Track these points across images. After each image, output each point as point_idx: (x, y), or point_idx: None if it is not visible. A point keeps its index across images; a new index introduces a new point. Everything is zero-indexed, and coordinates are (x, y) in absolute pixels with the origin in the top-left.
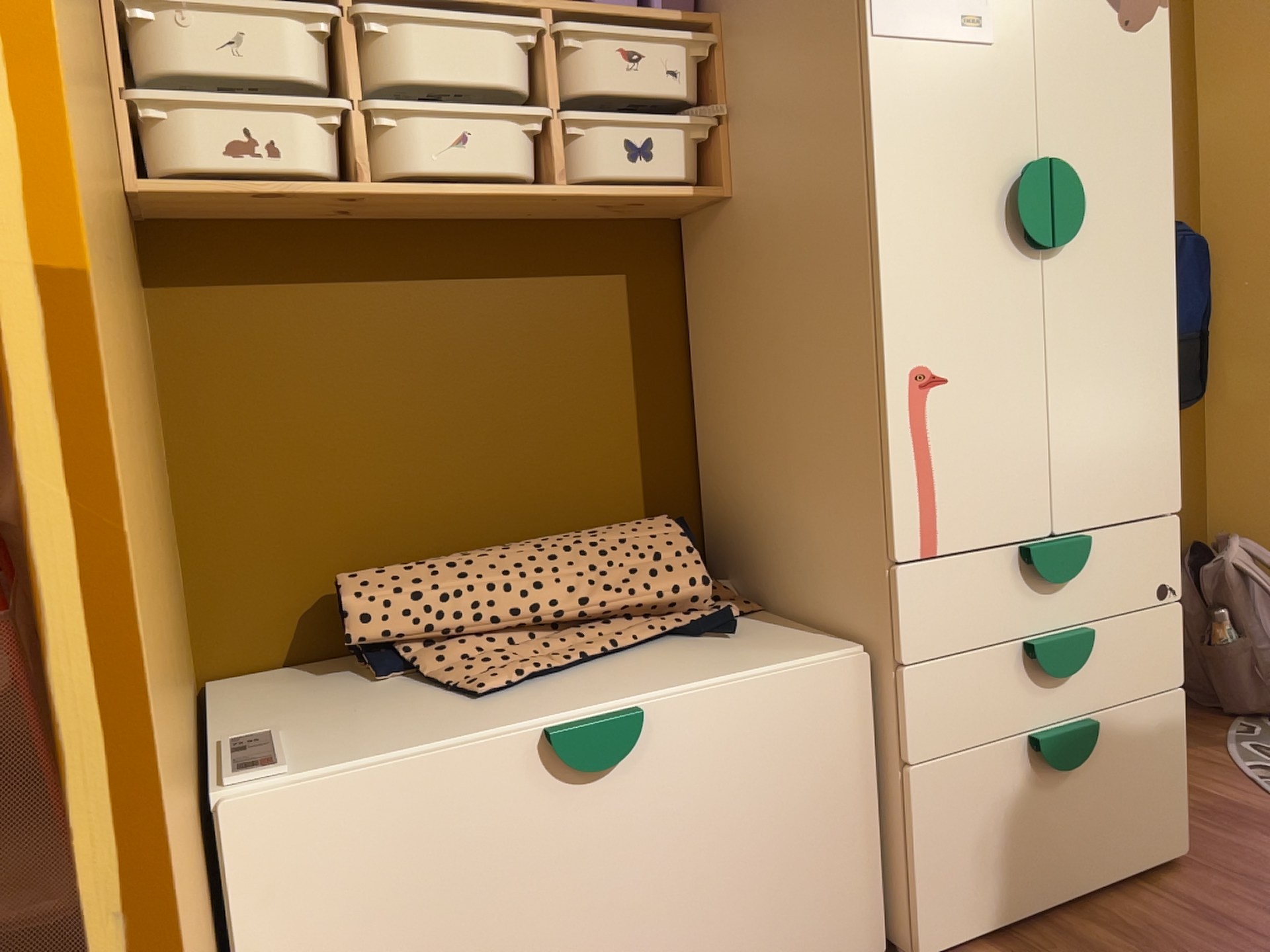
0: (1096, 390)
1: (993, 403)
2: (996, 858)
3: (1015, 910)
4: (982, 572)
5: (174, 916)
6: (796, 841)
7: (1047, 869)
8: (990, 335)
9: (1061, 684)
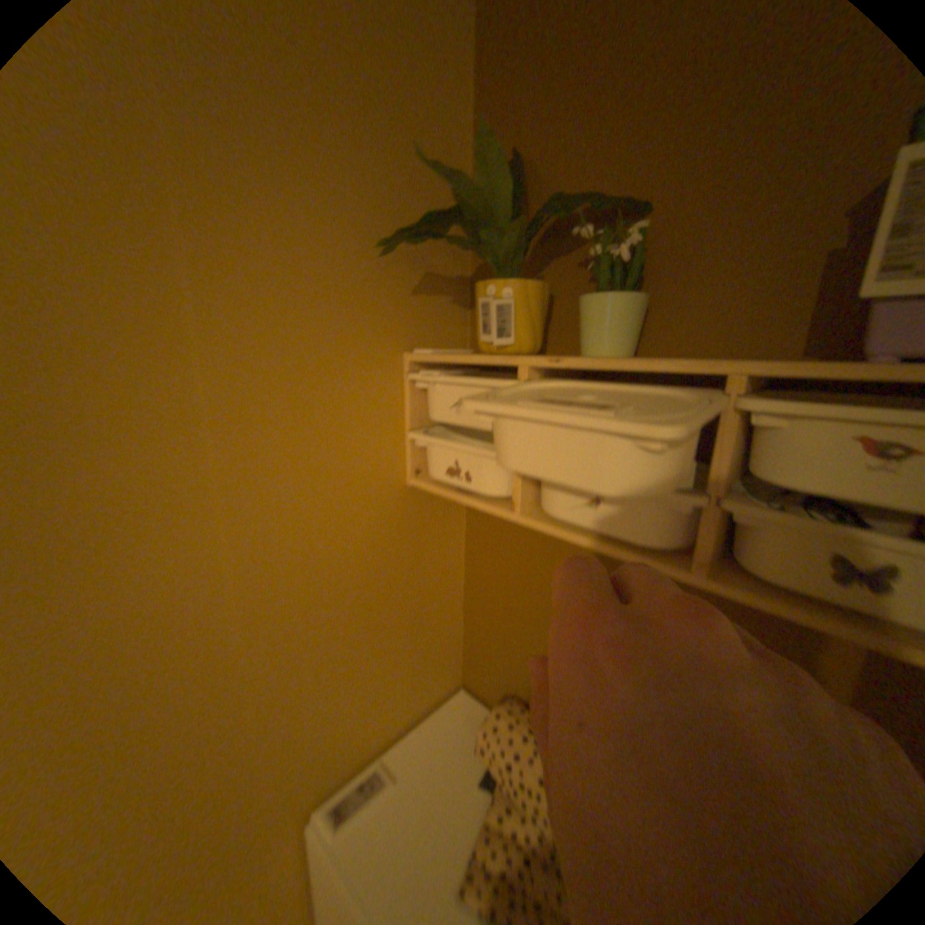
0: None
1: None
2: None
3: None
4: None
5: None
6: None
7: None
8: None
9: None
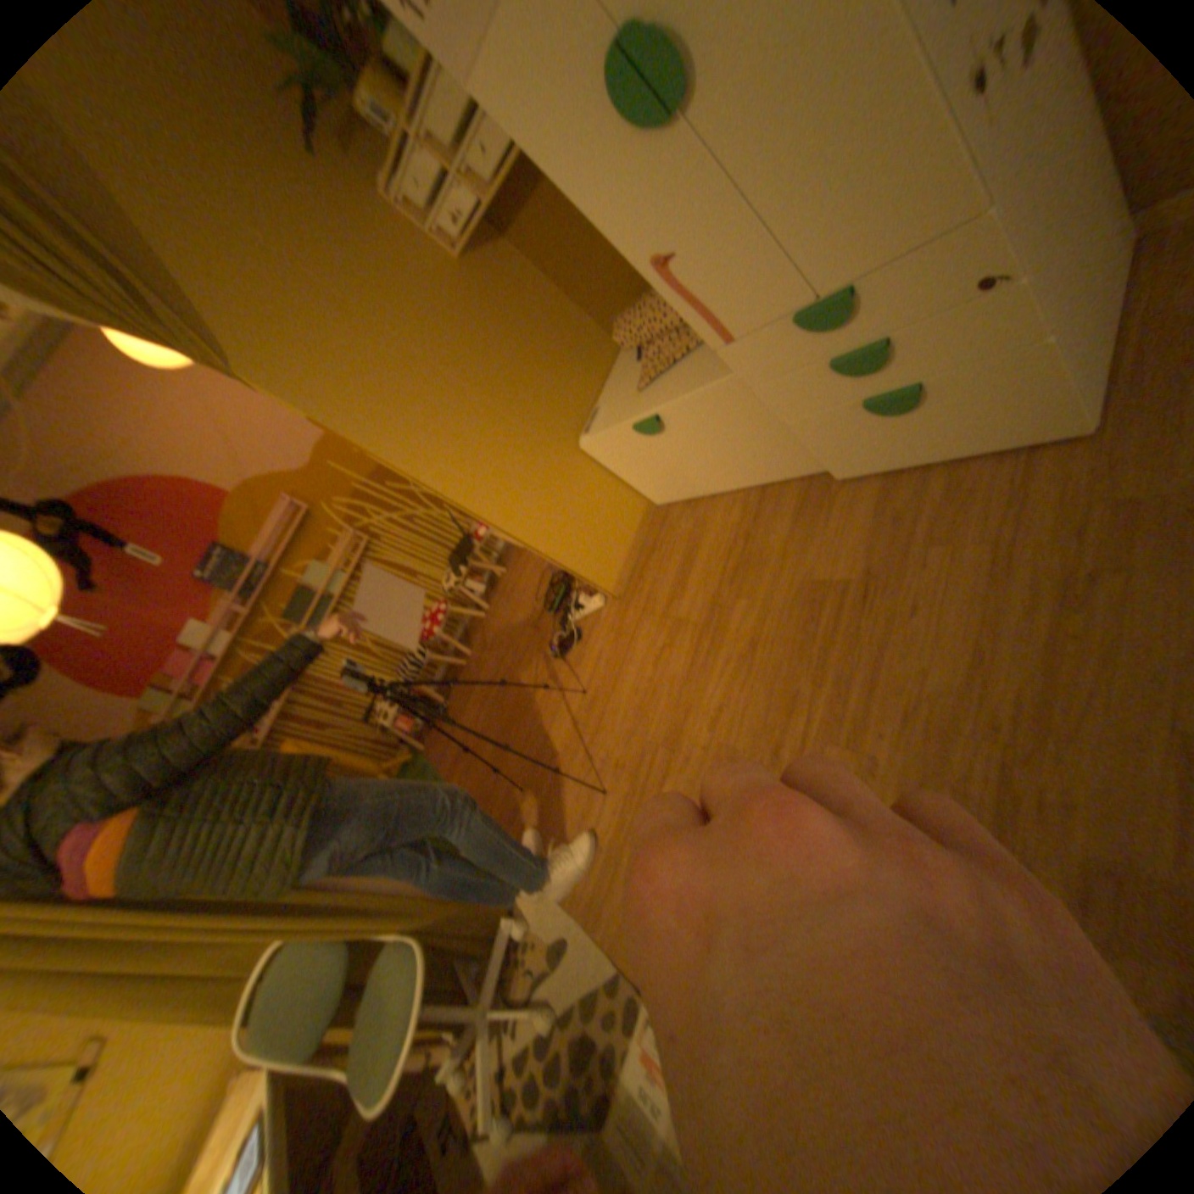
0: (806, 175)
1: (713, 246)
2: (867, 446)
3: (895, 463)
4: (772, 334)
5: (515, 521)
6: (756, 438)
7: (915, 448)
8: (680, 206)
9: (874, 372)
